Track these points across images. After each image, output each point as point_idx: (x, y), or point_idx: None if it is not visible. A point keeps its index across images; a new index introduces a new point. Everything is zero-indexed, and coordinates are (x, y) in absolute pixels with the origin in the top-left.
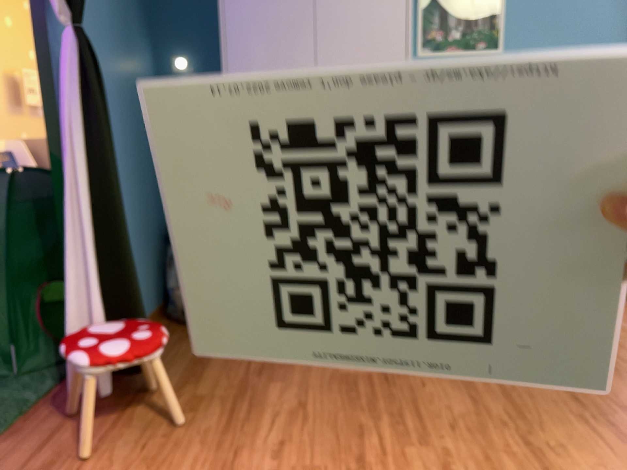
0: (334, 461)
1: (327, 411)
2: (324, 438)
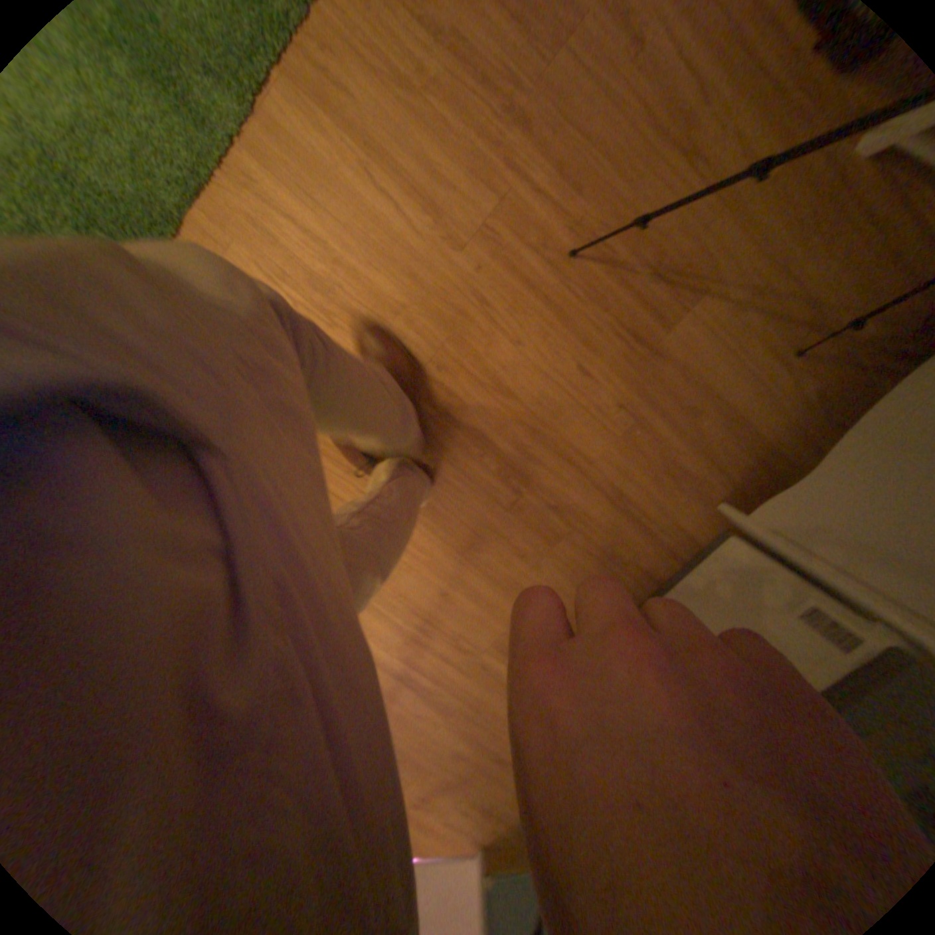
0: (547, 105)
1: (641, 193)
2: (596, 135)
